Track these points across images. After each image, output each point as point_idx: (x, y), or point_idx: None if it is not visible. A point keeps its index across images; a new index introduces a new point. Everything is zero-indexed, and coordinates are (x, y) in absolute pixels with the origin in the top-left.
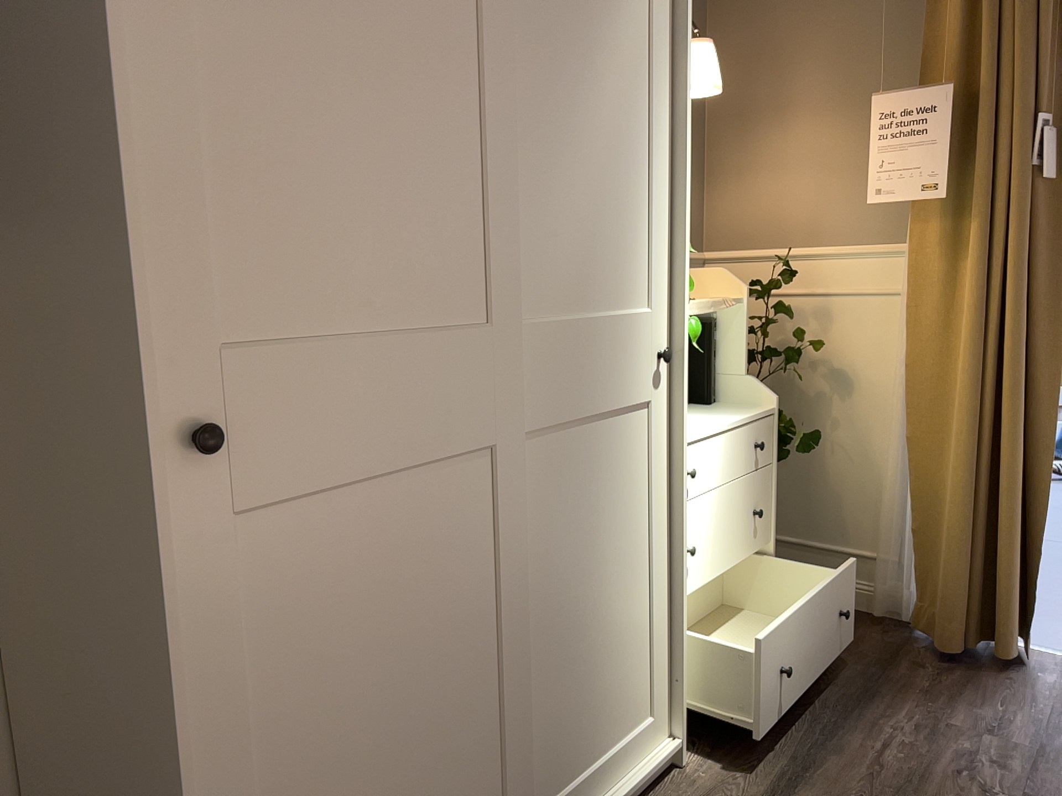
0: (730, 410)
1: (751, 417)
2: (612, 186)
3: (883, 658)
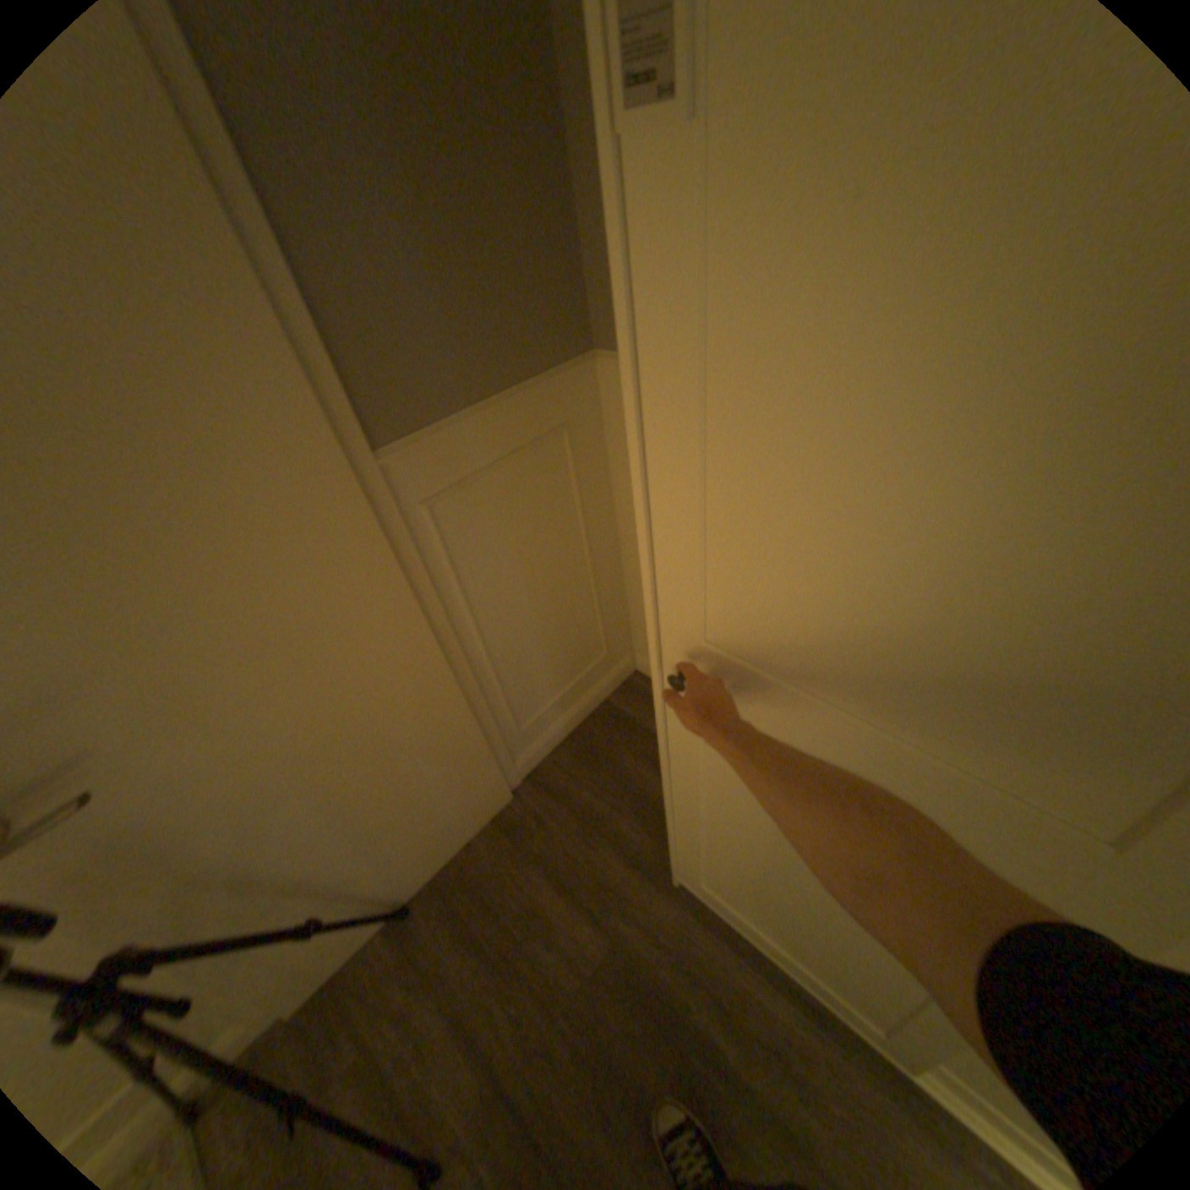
0: None
1: None
2: None
3: None
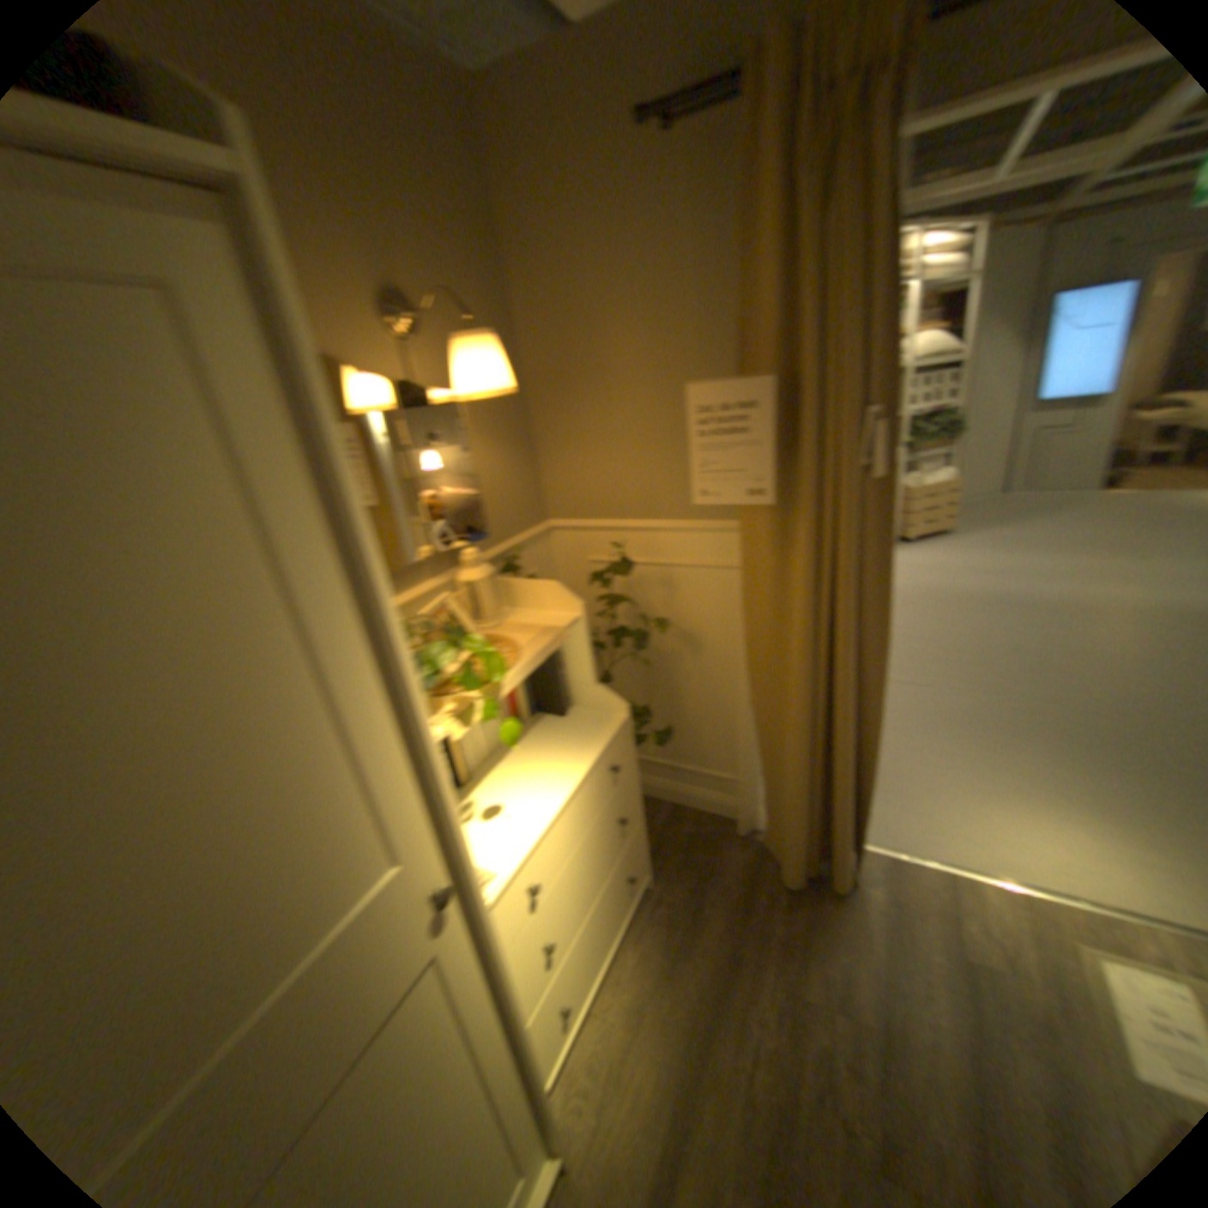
0: (588, 736)
1: (609, 742)
2: (233, 789)
3: (753, 904)
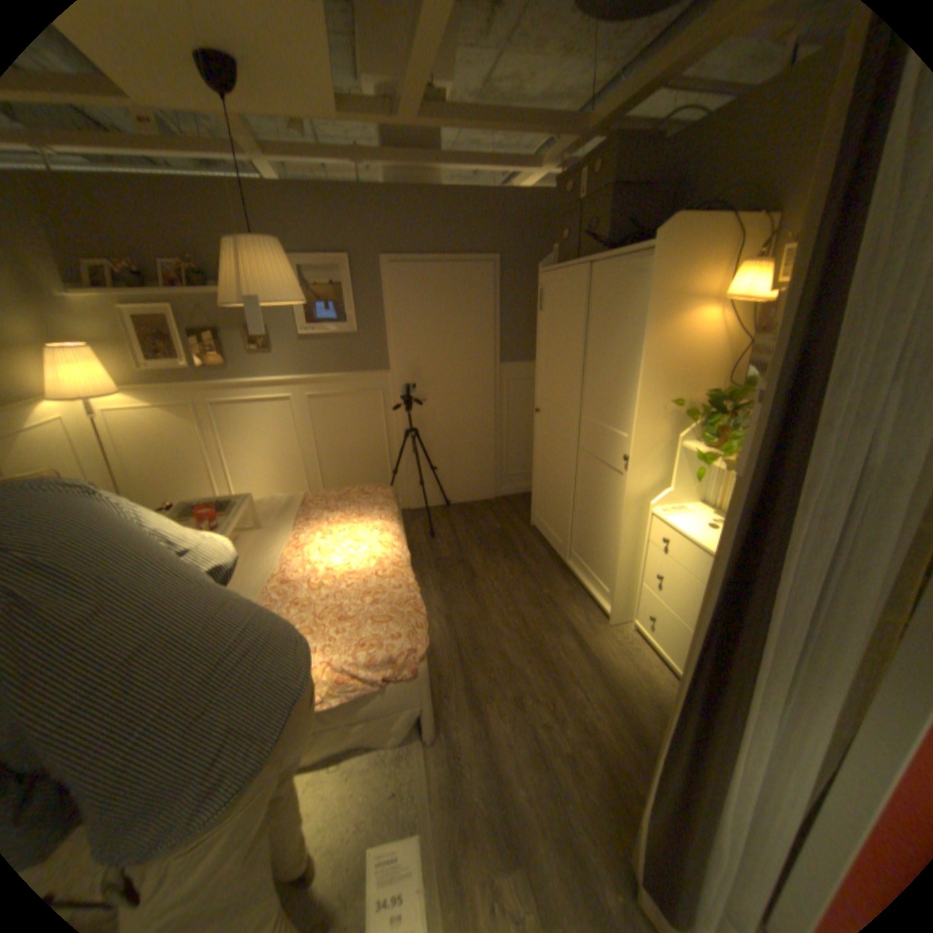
0: None
1: None
2: (618, 378)
3: None
